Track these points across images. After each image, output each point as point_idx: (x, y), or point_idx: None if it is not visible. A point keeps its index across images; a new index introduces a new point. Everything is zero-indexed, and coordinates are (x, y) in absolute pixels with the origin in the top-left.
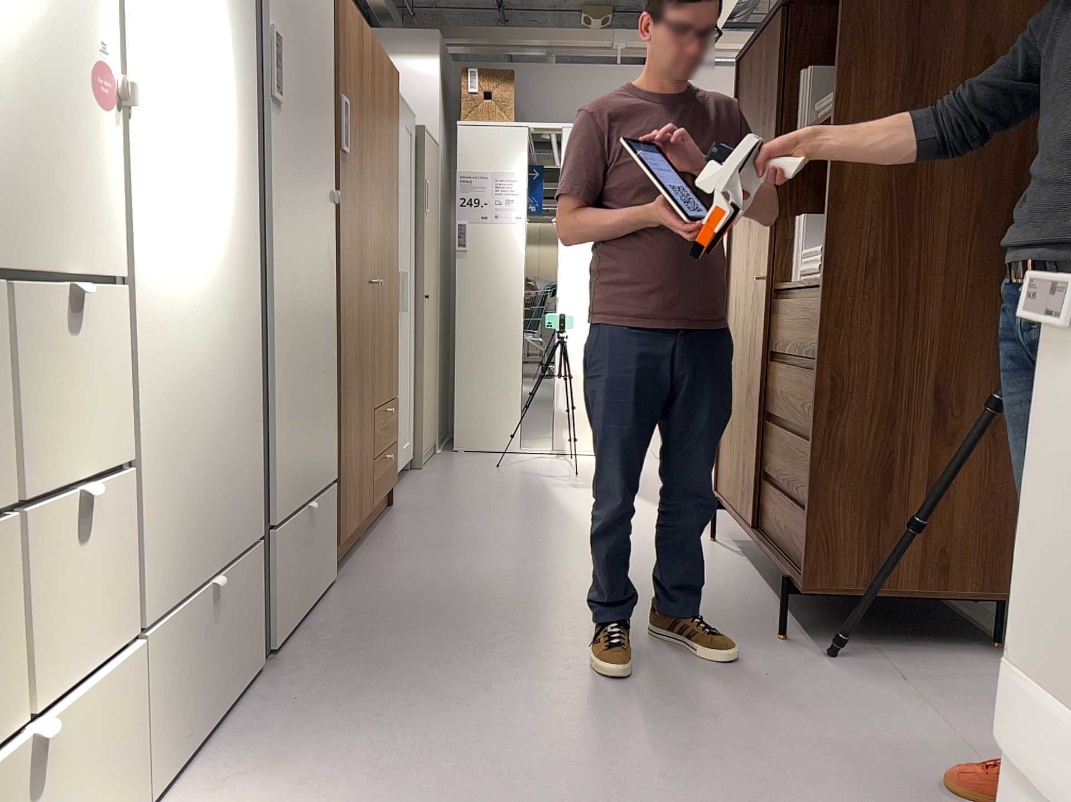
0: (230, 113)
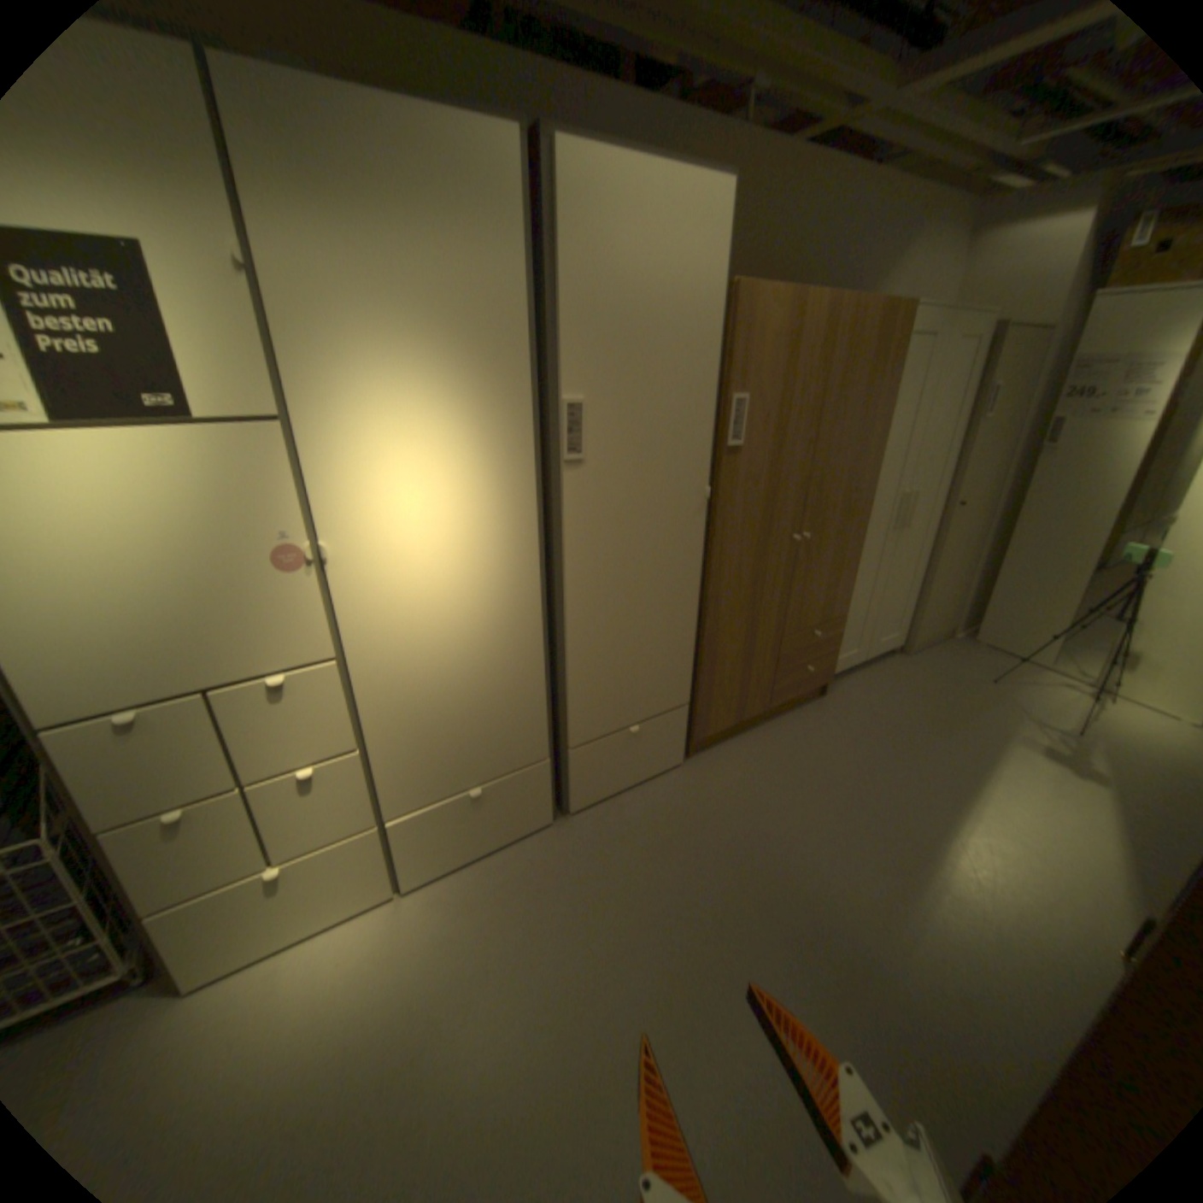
0: (492, 501)
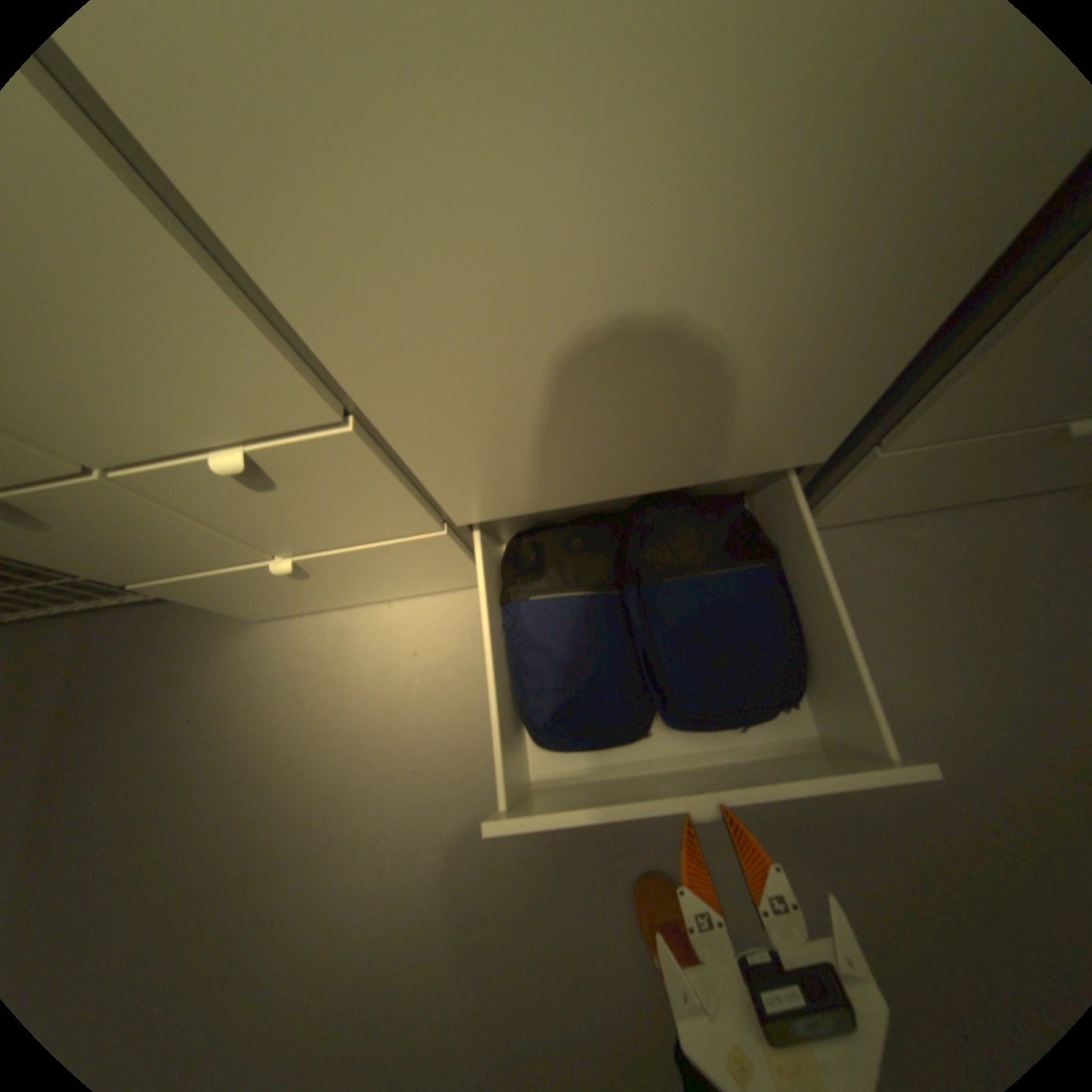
0: None
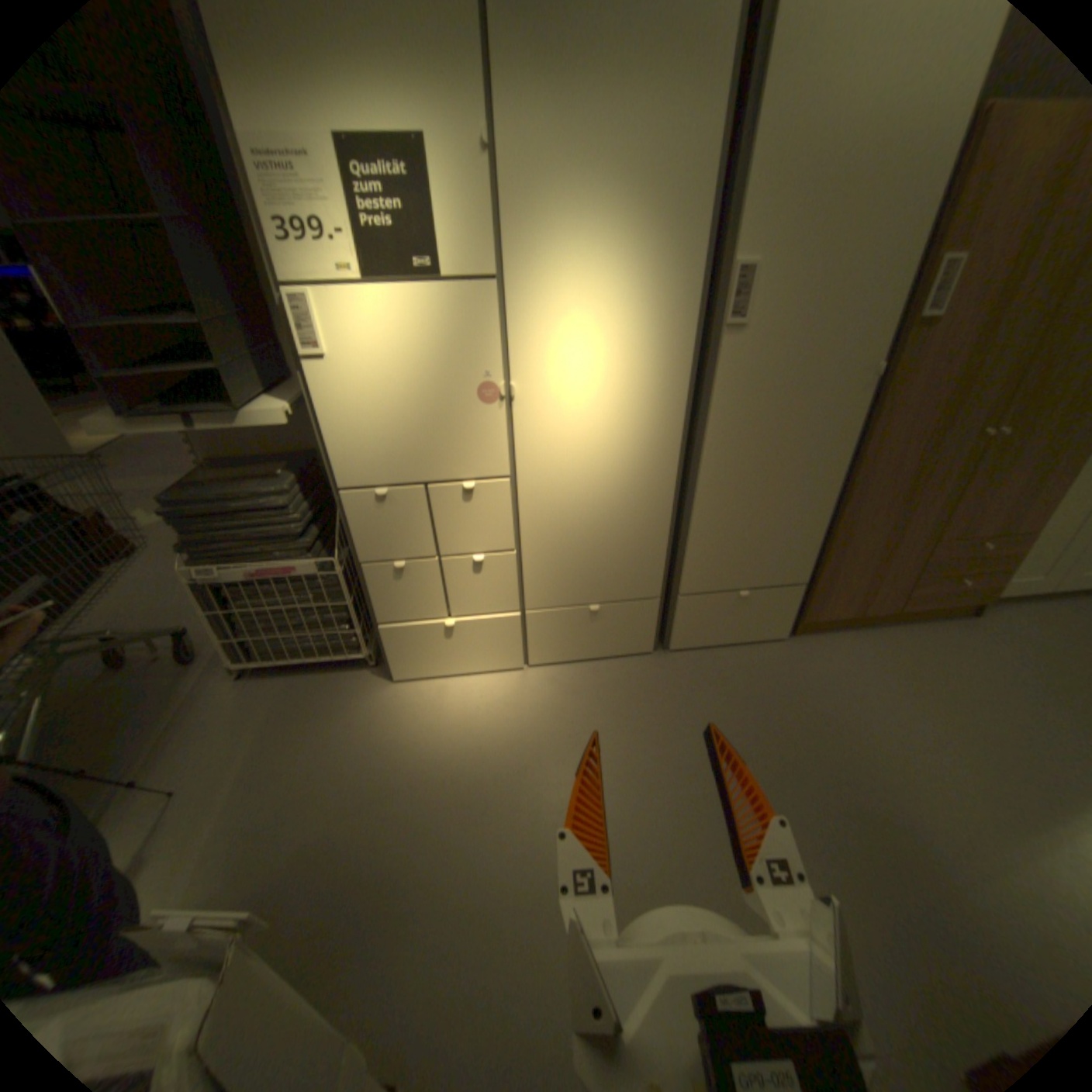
0: (651, 360)
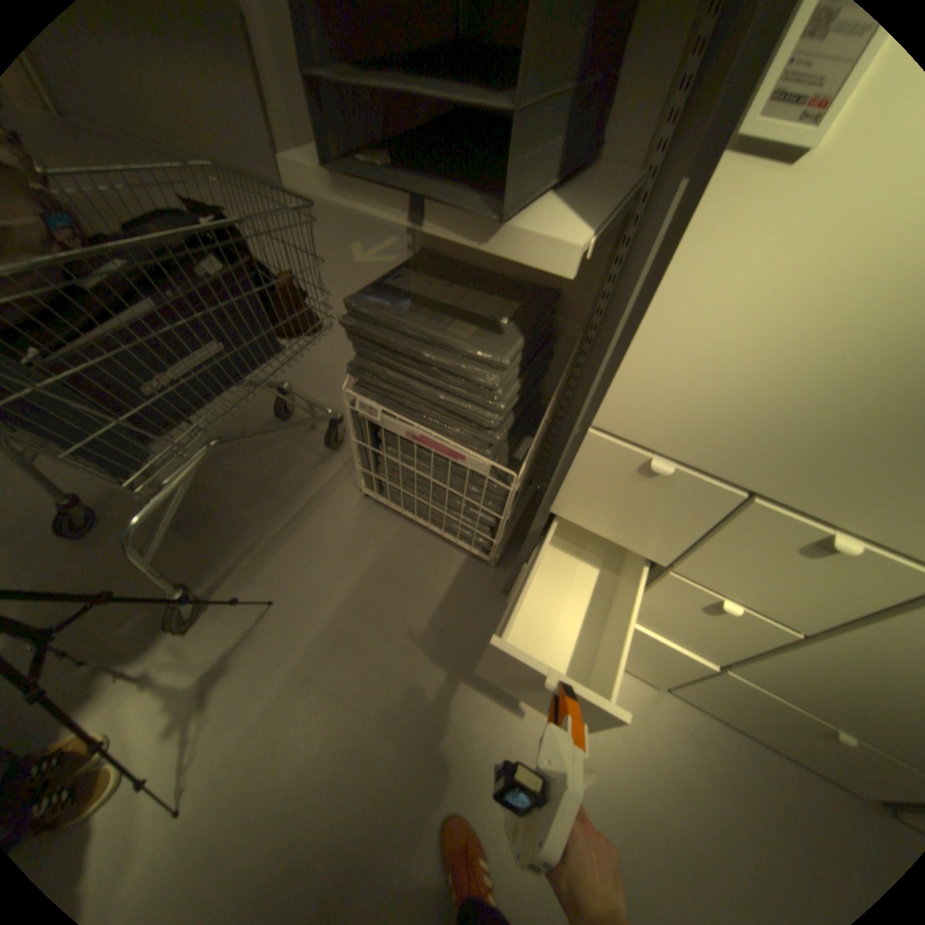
0: None
